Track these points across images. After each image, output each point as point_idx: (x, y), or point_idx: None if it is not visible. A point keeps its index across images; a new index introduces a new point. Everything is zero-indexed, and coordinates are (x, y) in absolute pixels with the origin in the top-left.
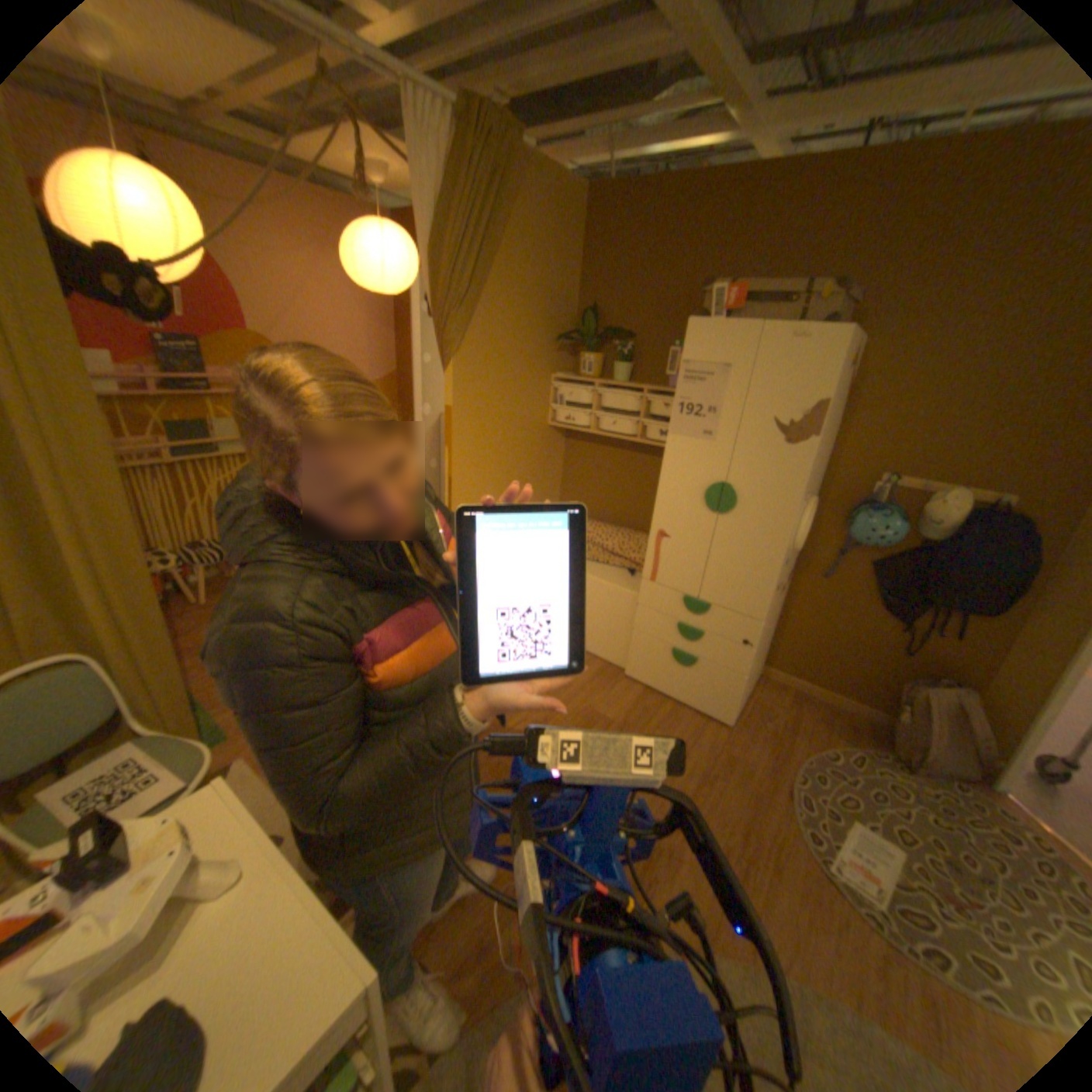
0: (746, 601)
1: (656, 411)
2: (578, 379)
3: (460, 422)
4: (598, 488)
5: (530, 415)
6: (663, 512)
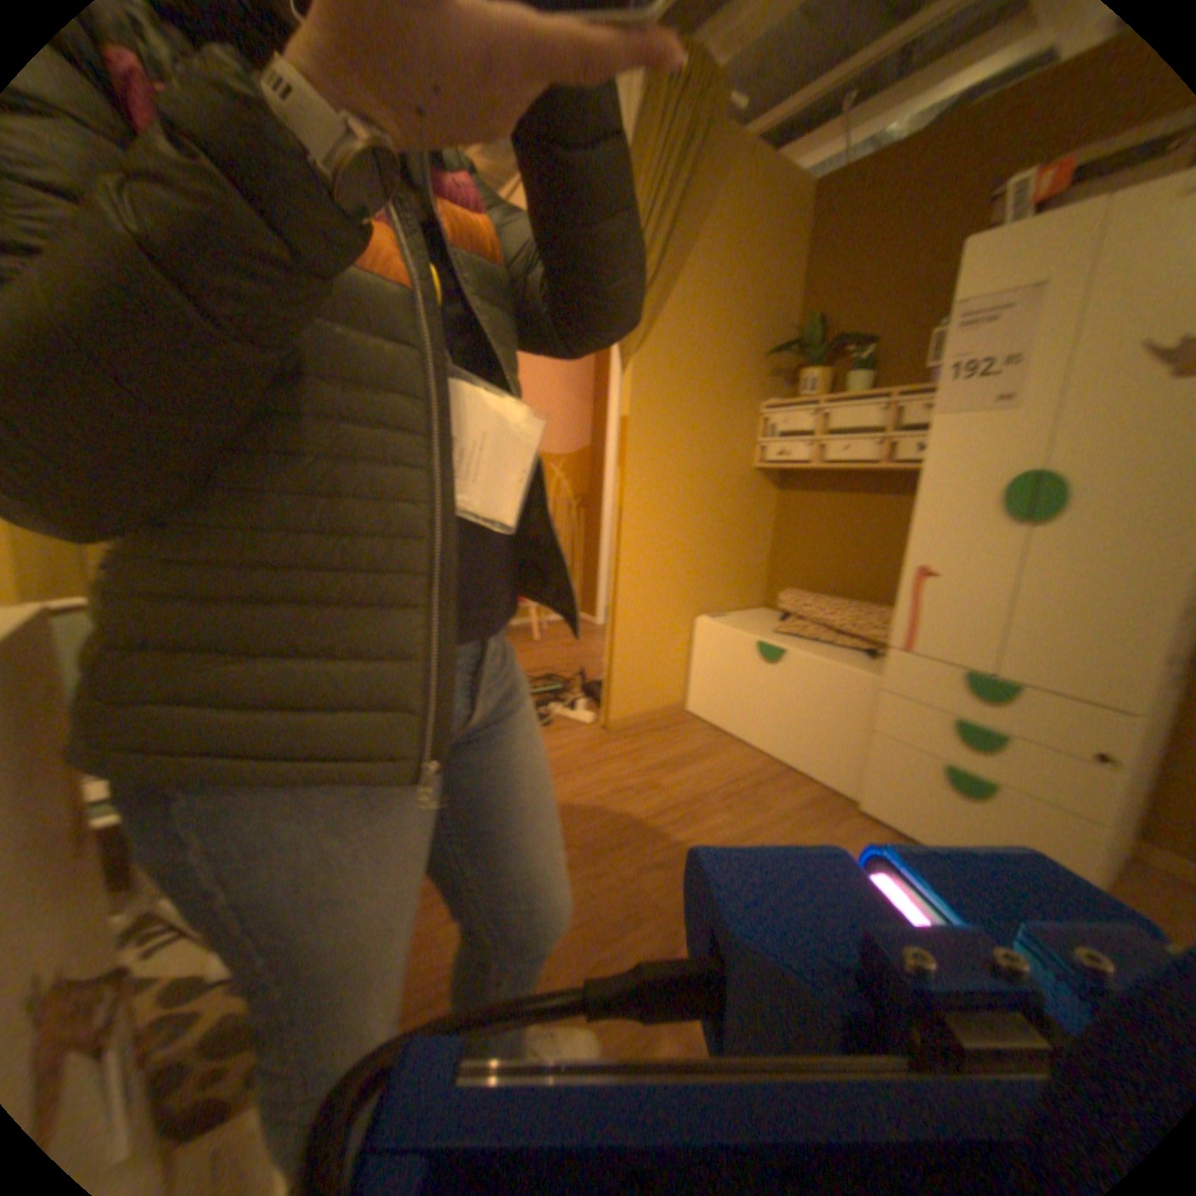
0: (1098, 678)
1: (910, 418)
2: (795, 403)
3: (635, 435)
4: (819, 550)
5: (729, 447)
6: (924, 536)
